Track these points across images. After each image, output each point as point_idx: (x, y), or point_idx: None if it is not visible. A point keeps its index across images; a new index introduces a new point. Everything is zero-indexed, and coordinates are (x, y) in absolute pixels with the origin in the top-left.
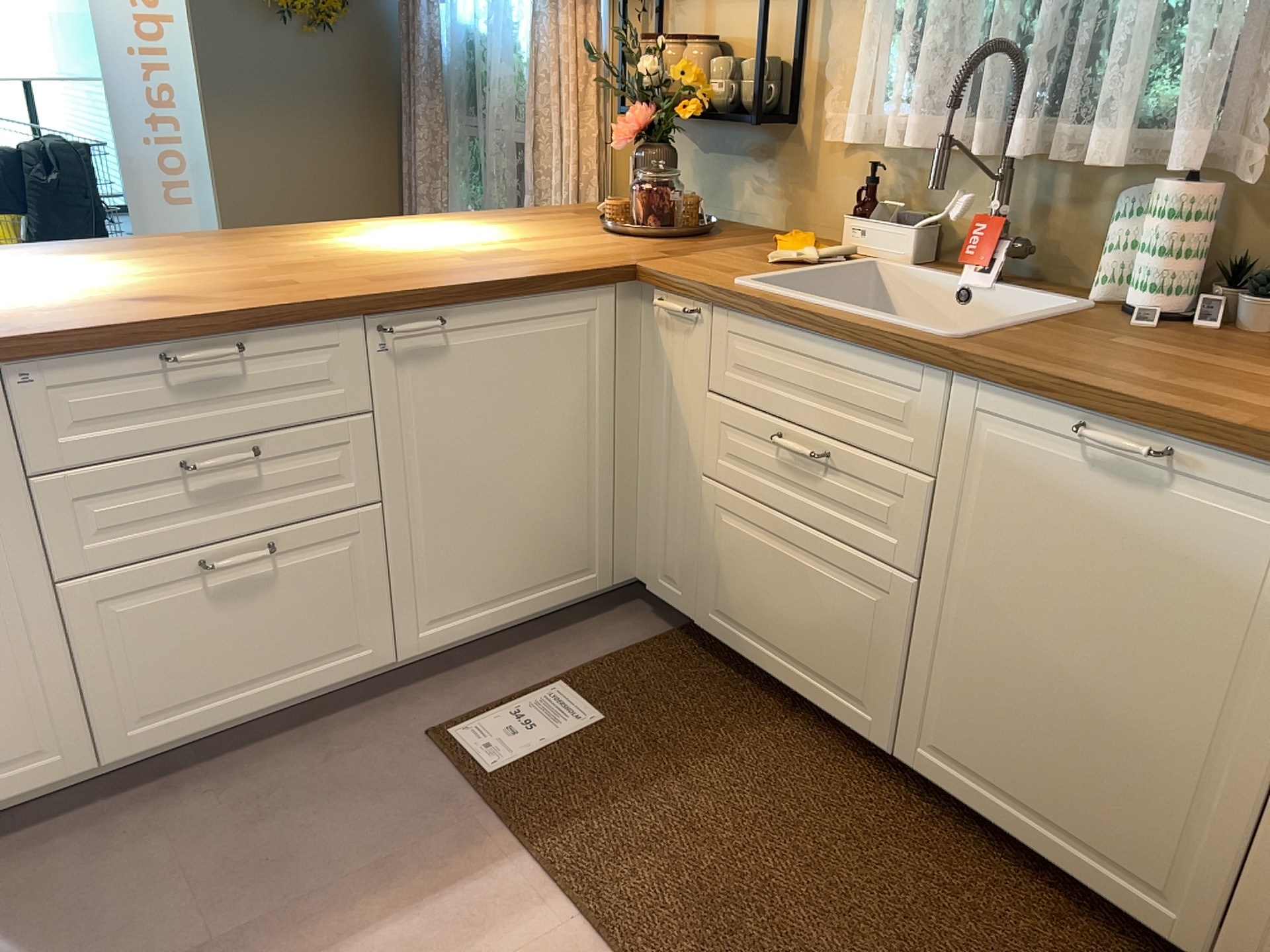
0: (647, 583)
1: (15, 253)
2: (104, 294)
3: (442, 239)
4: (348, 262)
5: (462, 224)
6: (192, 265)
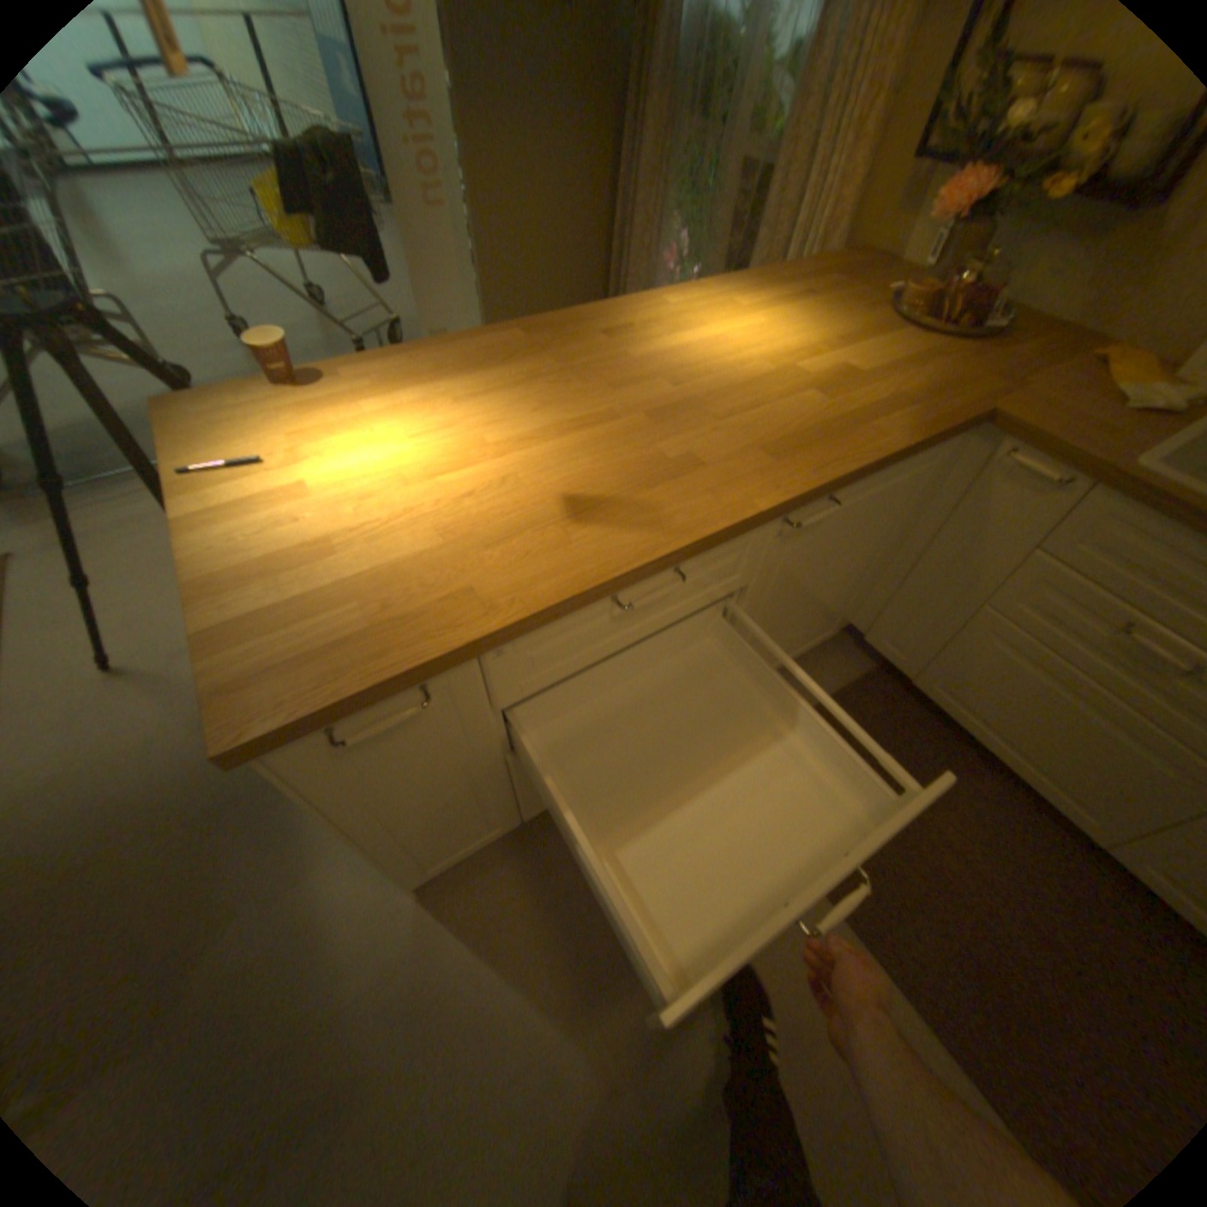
0: (863, 633)
1: (378, 369)
2: (520, 490)
3: (763, 338)
4: (714, 401)
5: (757, 300)
6: (566, 406)
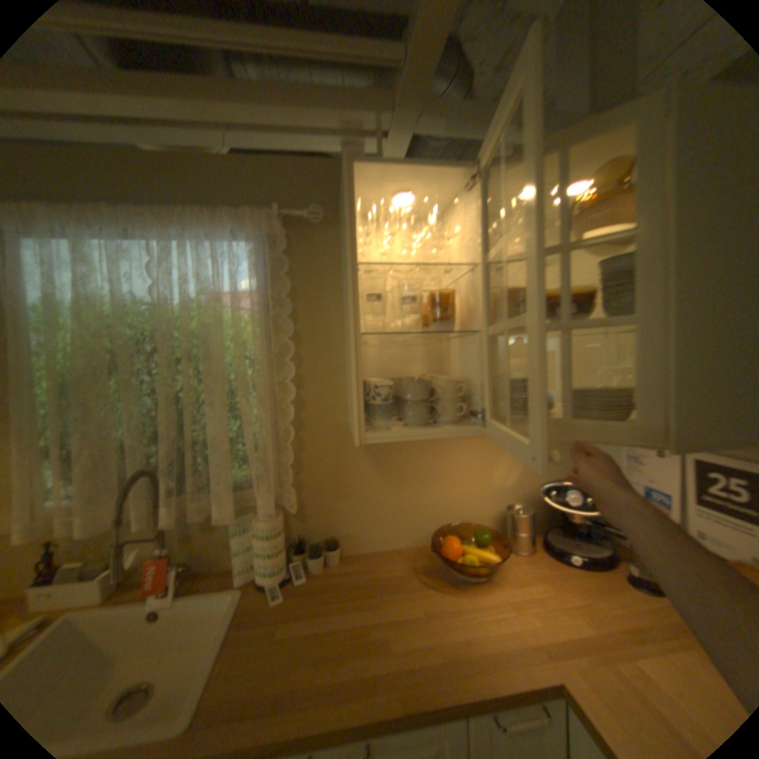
0: None
1: None
2: None
3: None
4: None
5: None
6: None
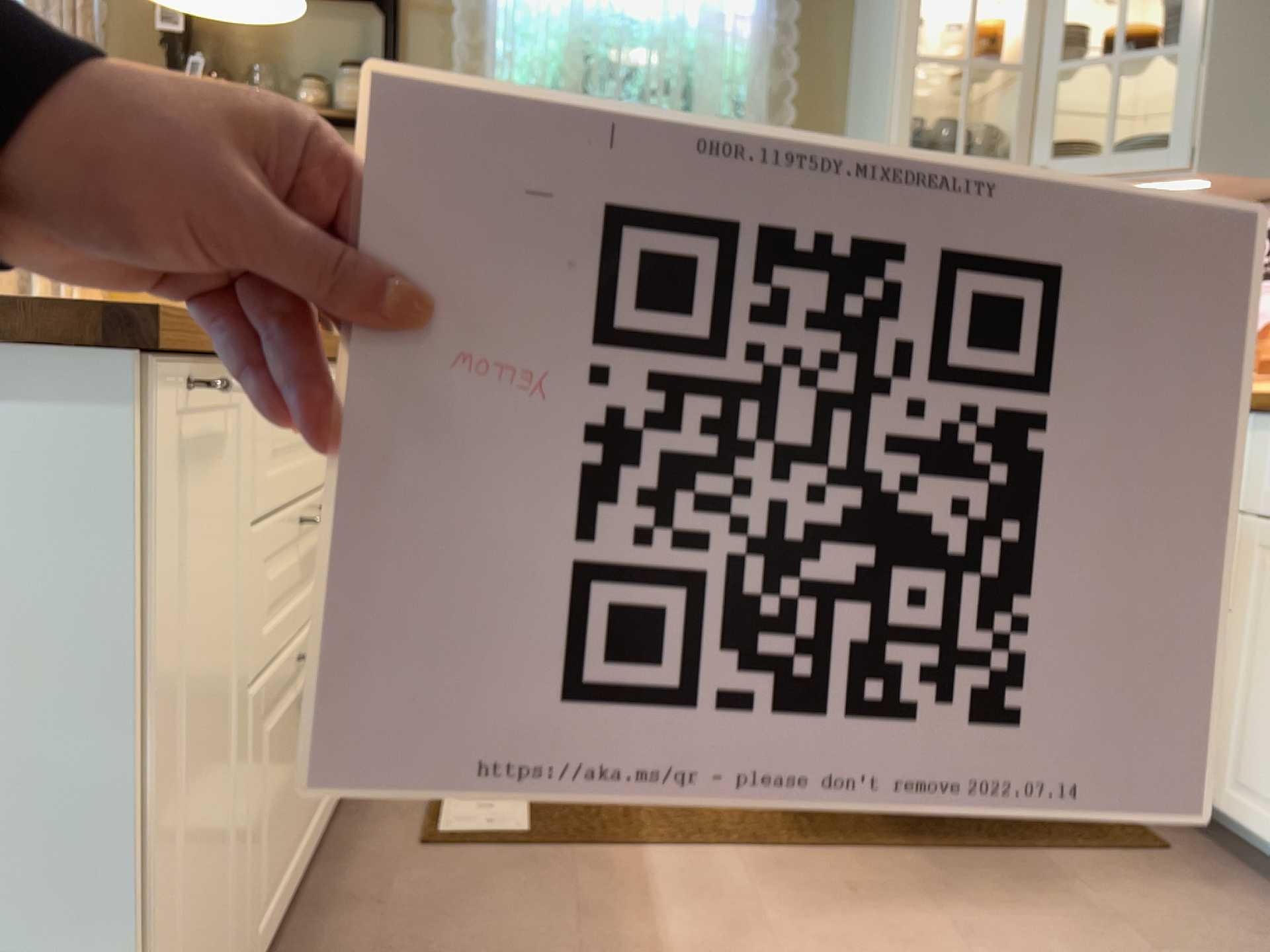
0: None
1: None
2: None
3: None
4: None
5: None
6: None
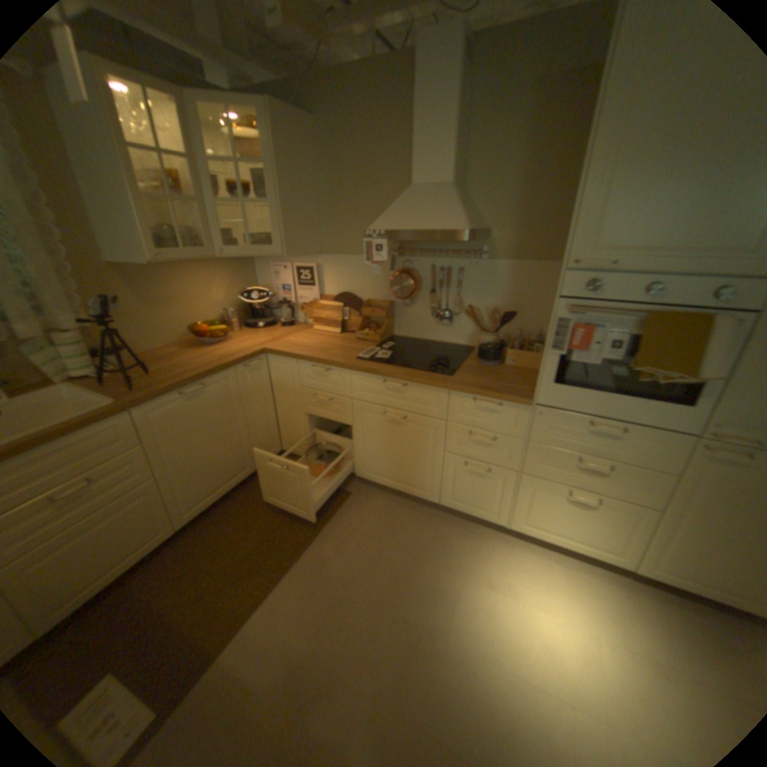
0: None
1: None
2: None
3: None
4: None
5: None
6: None
